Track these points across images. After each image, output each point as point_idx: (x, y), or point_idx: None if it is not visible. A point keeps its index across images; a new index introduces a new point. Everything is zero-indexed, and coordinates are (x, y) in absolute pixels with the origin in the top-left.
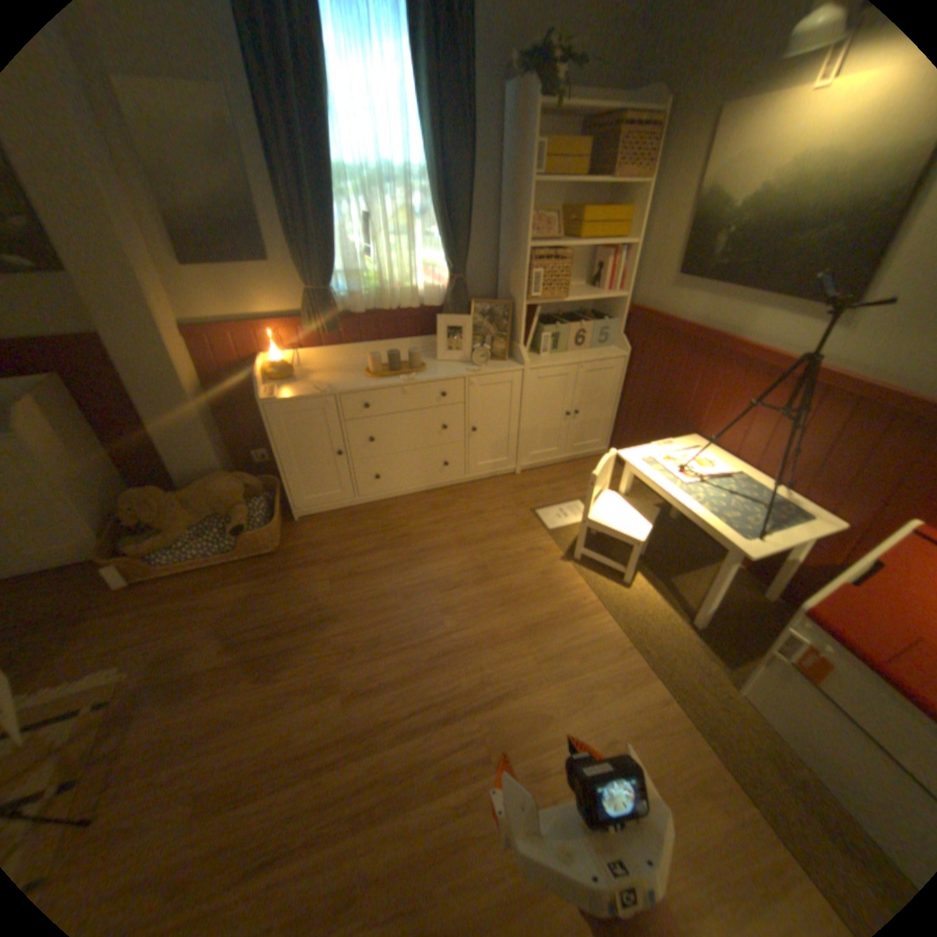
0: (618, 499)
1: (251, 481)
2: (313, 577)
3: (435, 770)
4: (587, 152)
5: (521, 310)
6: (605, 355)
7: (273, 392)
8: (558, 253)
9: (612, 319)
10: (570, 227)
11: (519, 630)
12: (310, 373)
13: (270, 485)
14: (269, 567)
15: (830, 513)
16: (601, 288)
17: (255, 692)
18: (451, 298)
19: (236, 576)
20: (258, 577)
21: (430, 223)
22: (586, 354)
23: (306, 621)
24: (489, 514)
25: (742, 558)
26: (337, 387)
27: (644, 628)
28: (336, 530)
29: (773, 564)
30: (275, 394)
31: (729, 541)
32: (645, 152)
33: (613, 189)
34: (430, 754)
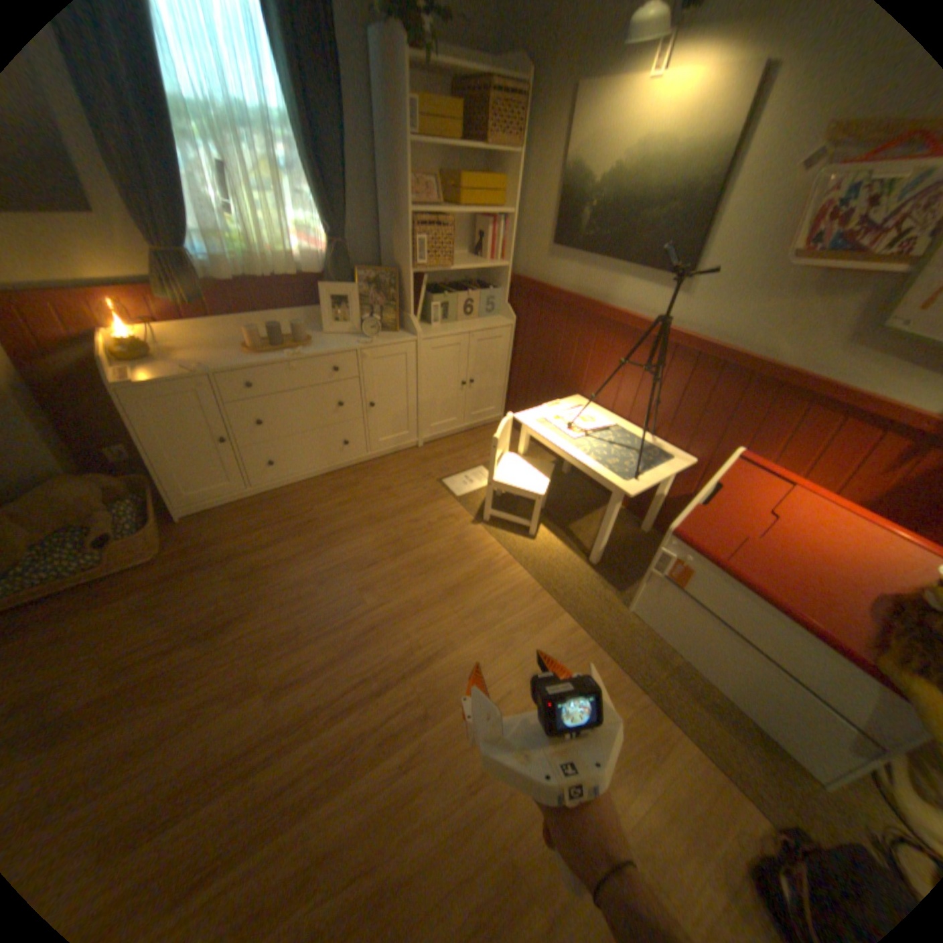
0: (517, 460)
1: (109, 484)
2: (208, 580)
3: (374, 740)
4: (458, 115)
5: (408, 278)
6: (493, 324)
7: (125, 374)
8: (439, 220)
9: (496, 289)
10: (449, 193)
11: (440, 594)
12: (170, 352)
13: (134, 485)
14: (149, 578)
15: (683, 452)
16: (483, 258)
17: (156, 714)
18: (331, 264)
19: (107, 594)
20: (137, 591)
21: (298, 179)
22: (476, 324)
23: (207, 627)
24: (396, 489)
25: (622, 497)
26: (208, 366)
27: (550, 572)
28: (228, 526)
29: (645, 501)
30: (127, 377)
31: (612, 484)
32: (514, 121)
33: (487, 157)
34: (367, 726)
